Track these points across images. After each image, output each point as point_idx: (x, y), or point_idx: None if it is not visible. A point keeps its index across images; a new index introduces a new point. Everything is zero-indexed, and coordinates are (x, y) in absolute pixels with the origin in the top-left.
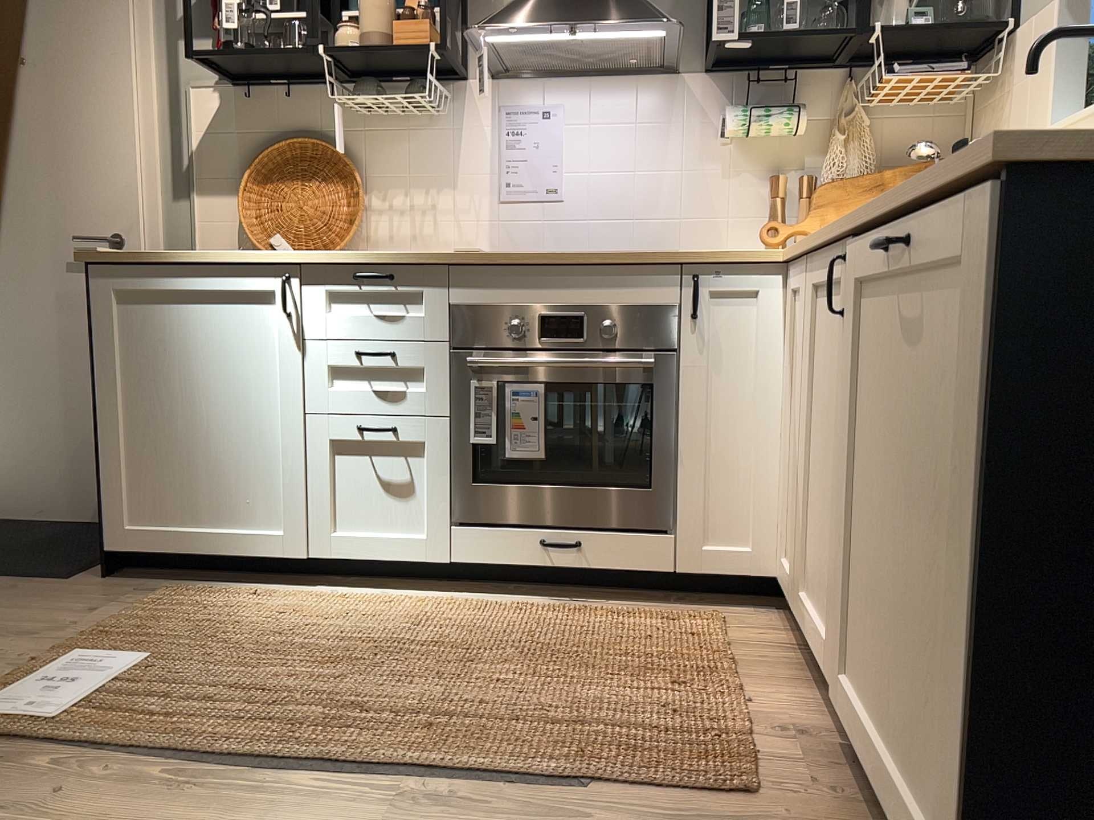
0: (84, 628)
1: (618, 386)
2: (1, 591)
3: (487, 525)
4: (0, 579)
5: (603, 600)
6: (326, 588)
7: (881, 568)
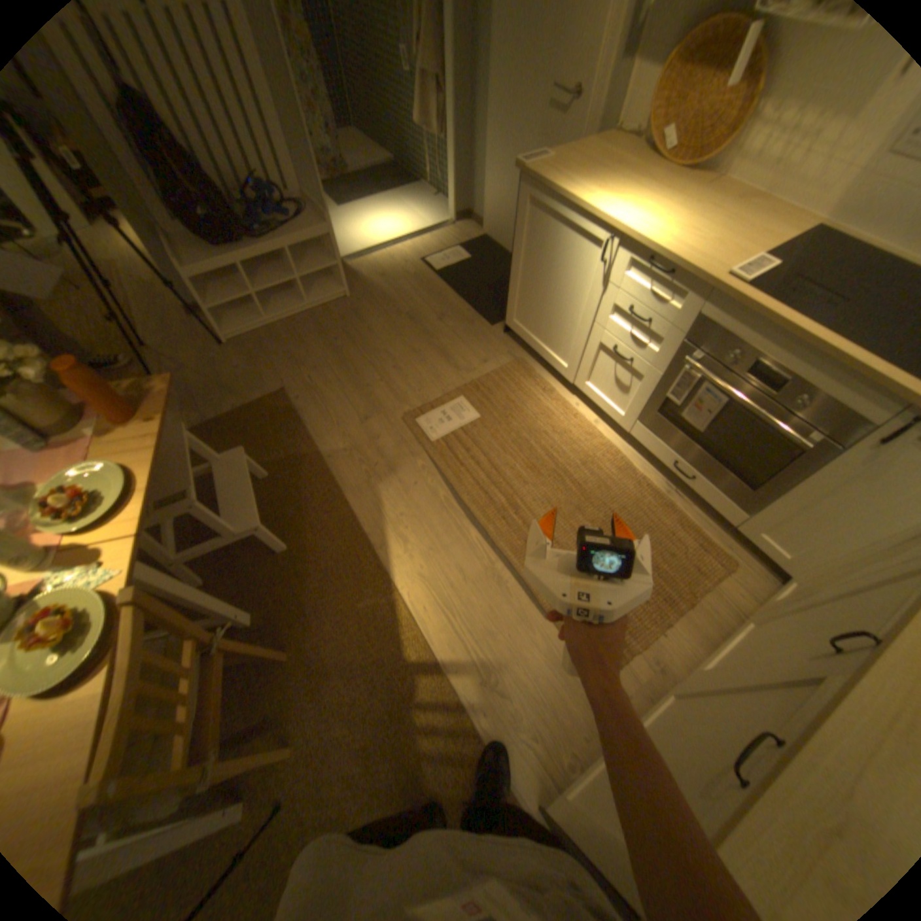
0: (475, 375)
1: (784, 429)
2: (467, 323)
3: (657, 430)
4: (471, 312)
5: (691, 501)
6: (576, 399)
7: (682, 727)
